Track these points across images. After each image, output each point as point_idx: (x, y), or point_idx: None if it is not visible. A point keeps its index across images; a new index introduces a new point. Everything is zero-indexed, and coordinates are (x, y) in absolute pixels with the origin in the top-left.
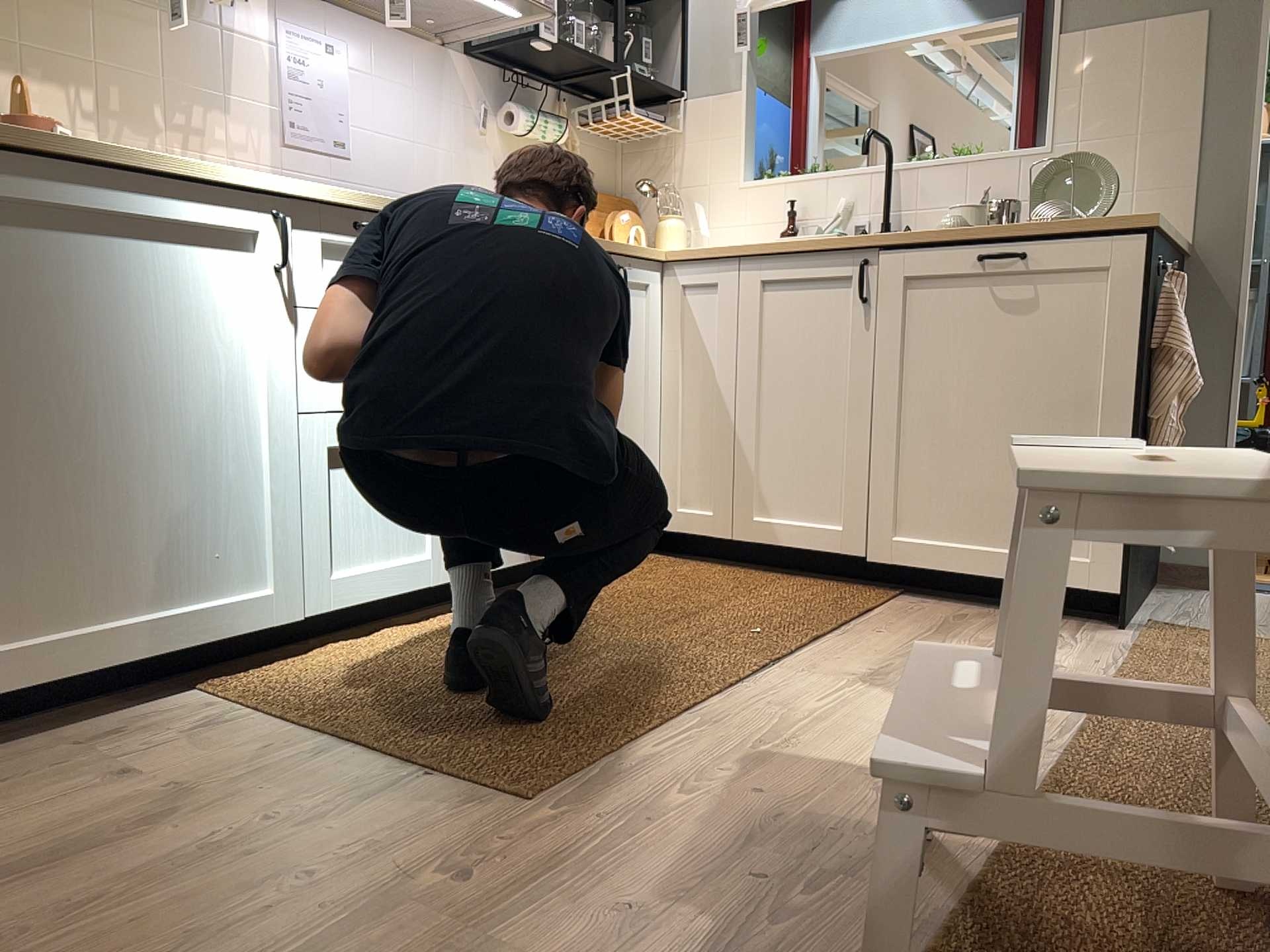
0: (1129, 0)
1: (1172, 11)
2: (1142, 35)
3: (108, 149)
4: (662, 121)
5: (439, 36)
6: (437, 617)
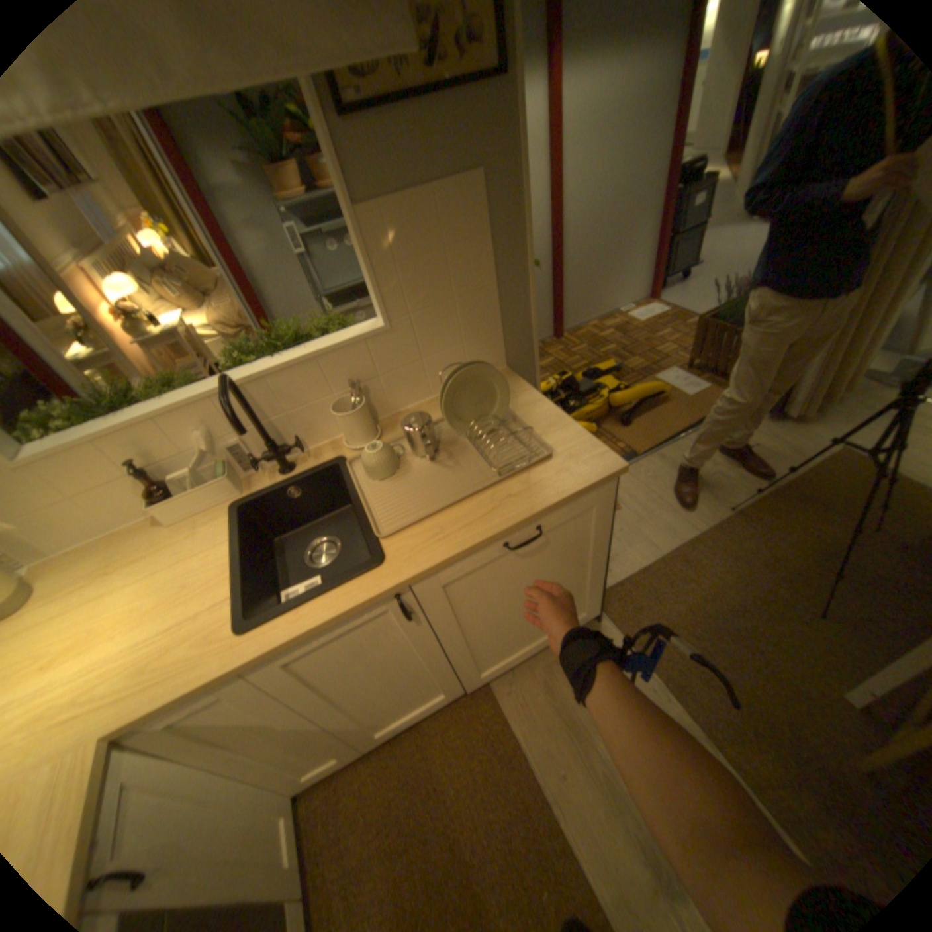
0: (410, 151)
1: (453, 164)
2: (434, 195)
3: None
4: None
5: None
6: None
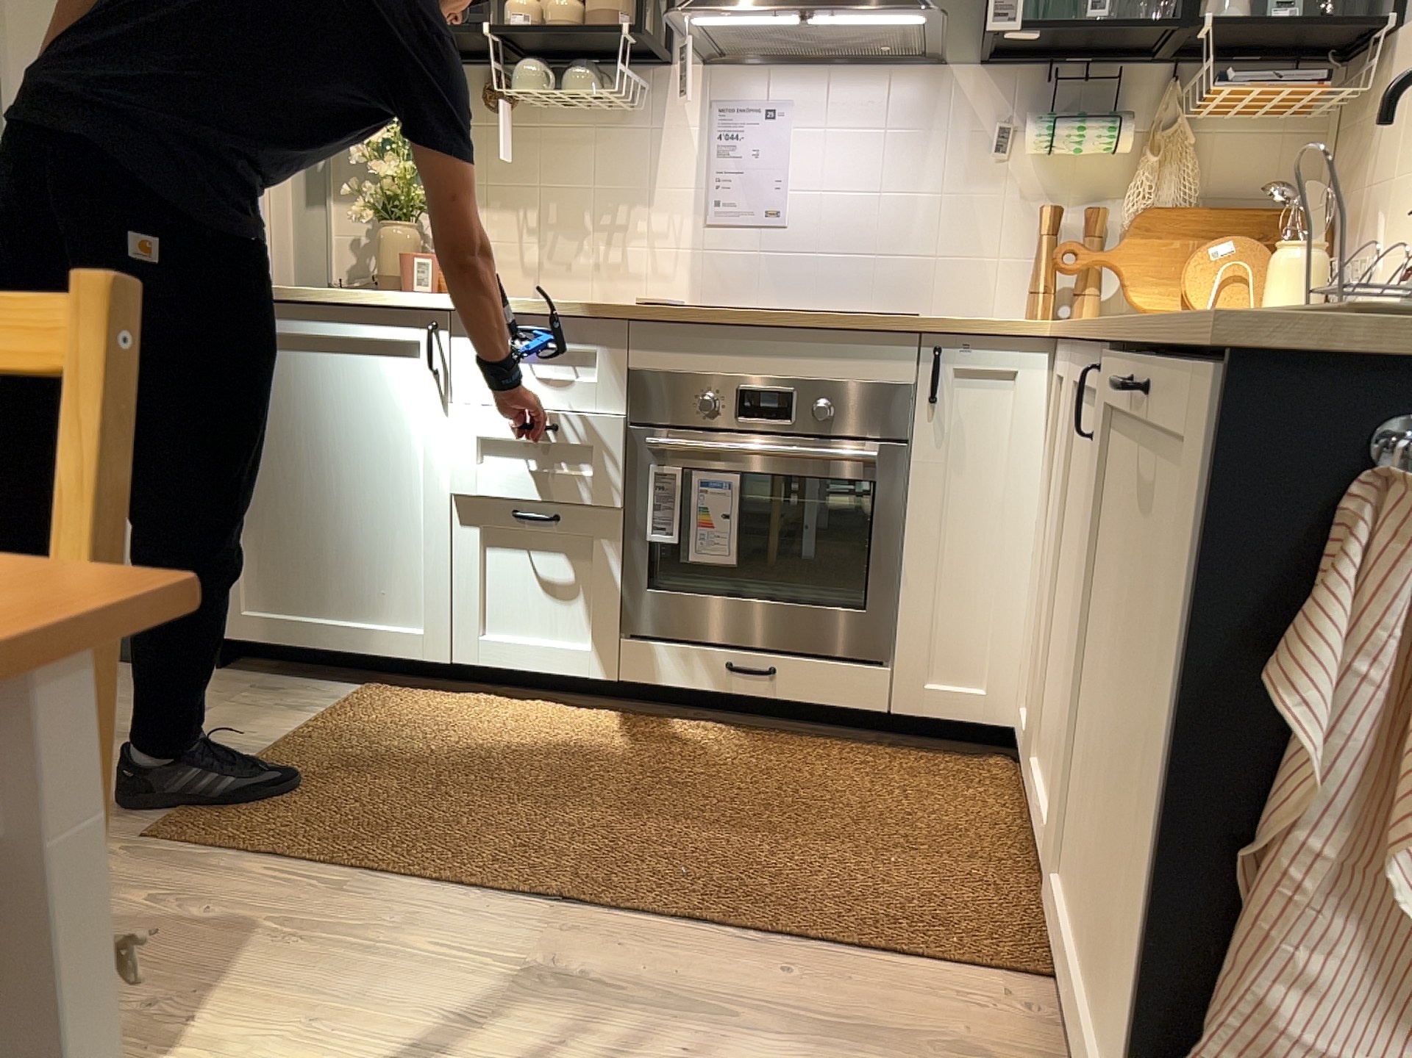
0: None
1: None
2: None
3: (308, 291)
4: (1315, 82)
5: (914, 54)
6: (615, 714)
